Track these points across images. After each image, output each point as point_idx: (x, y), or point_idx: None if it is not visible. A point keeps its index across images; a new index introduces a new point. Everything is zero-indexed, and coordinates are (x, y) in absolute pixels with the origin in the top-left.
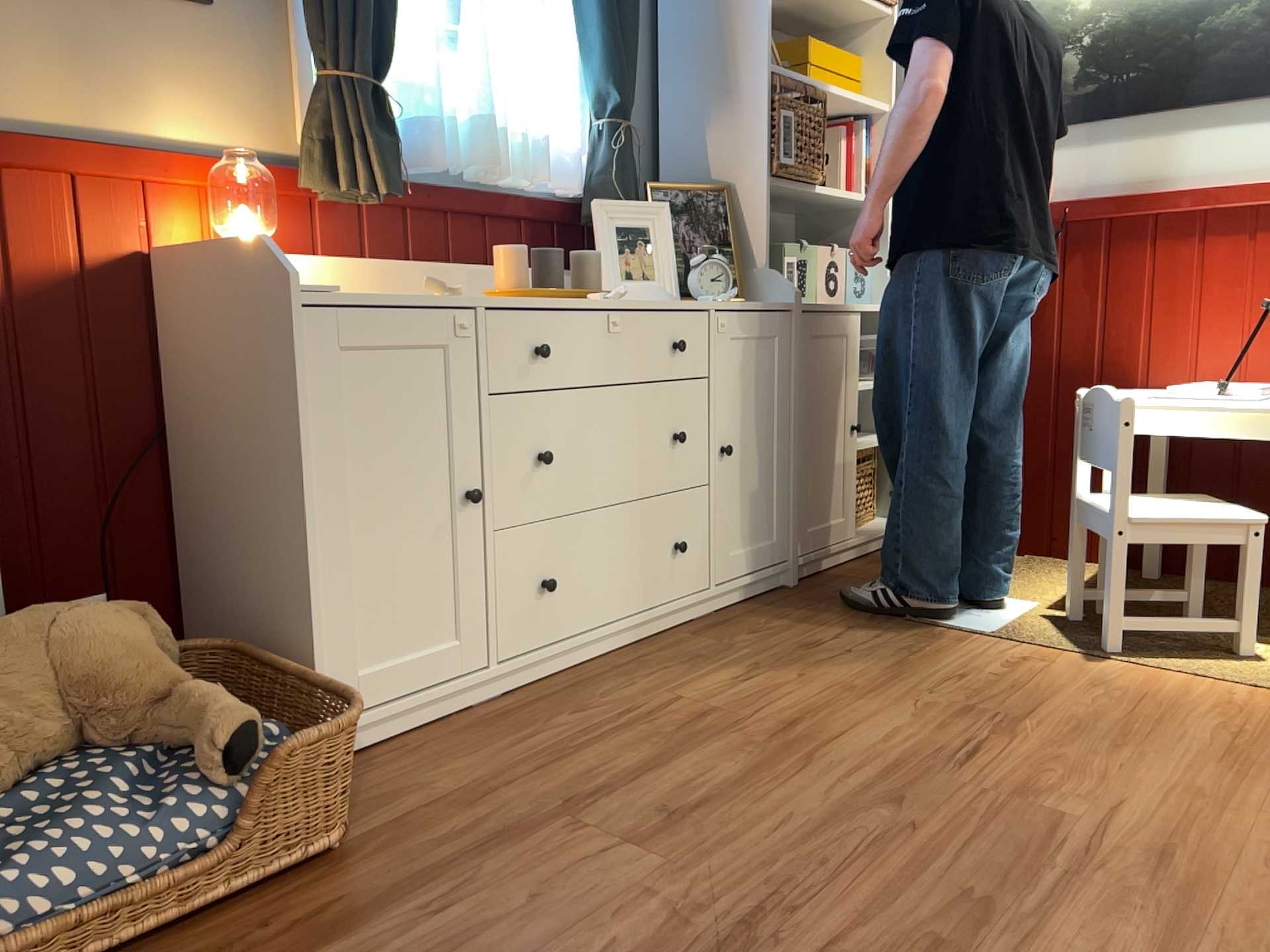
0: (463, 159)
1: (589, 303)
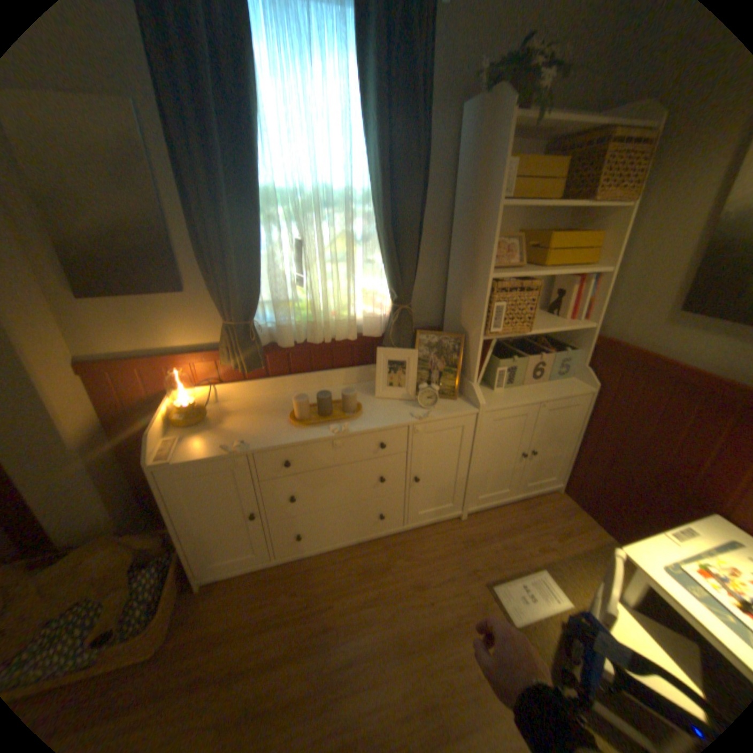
0: (309, 333)
1: (324, 434)
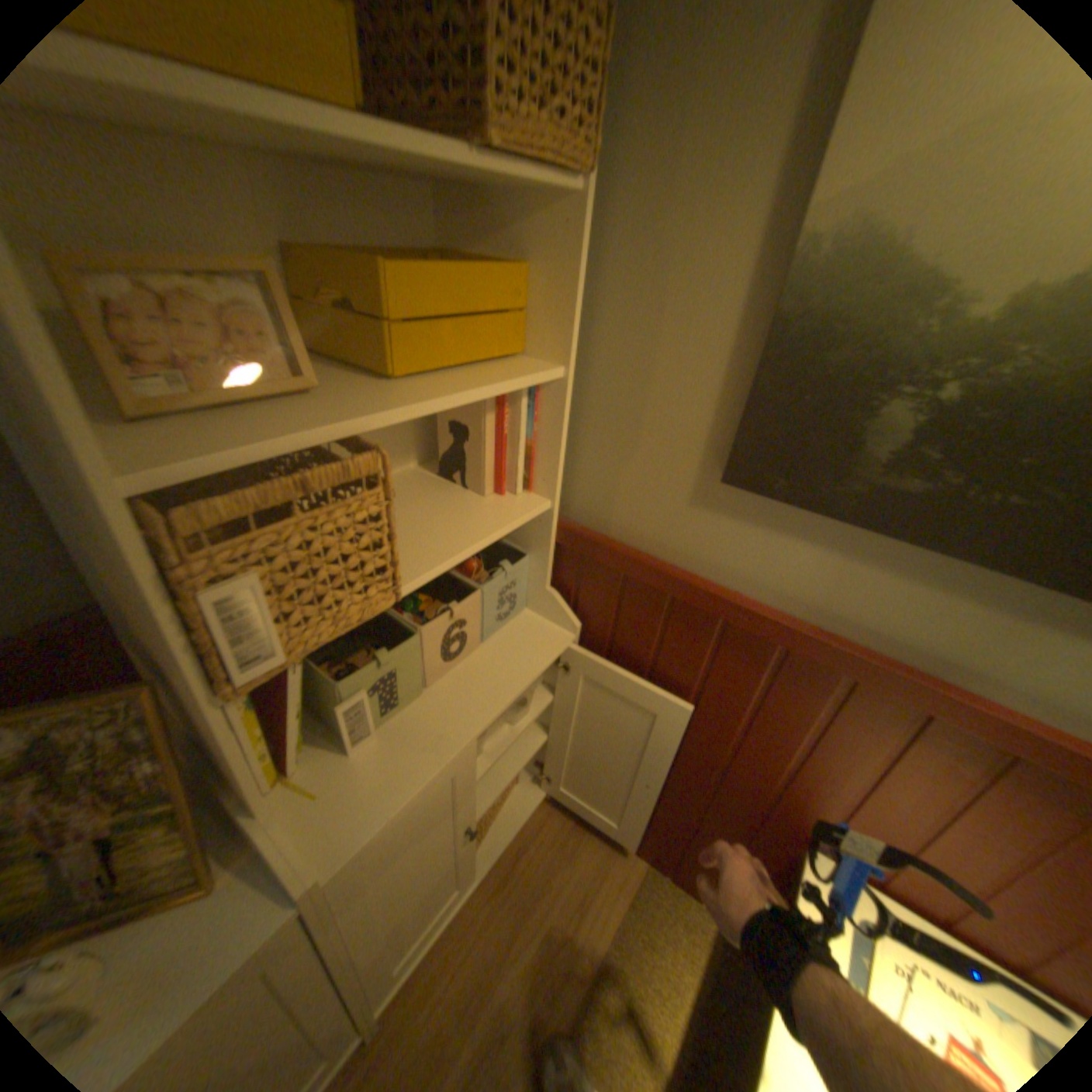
0: None
1: None
